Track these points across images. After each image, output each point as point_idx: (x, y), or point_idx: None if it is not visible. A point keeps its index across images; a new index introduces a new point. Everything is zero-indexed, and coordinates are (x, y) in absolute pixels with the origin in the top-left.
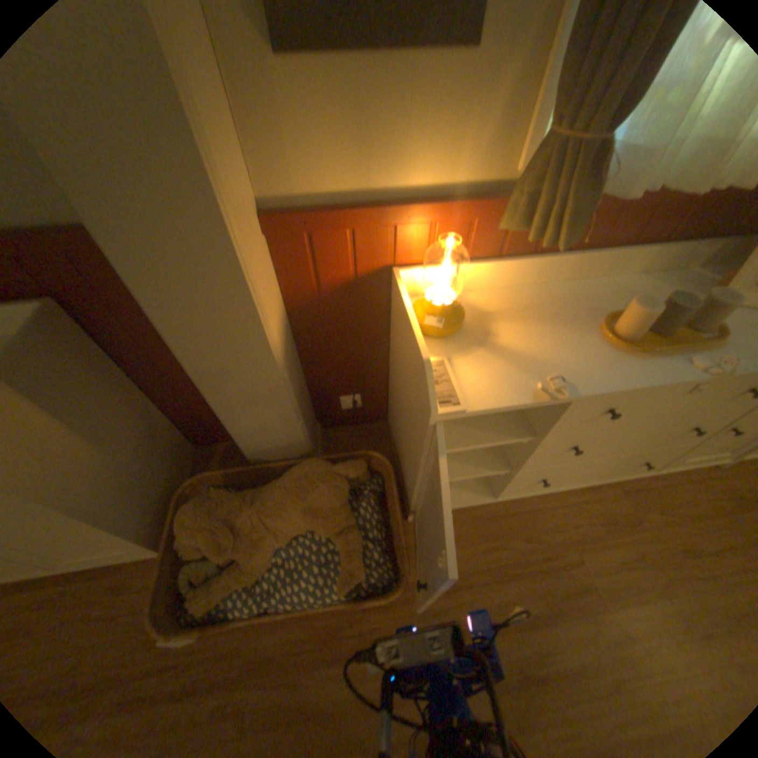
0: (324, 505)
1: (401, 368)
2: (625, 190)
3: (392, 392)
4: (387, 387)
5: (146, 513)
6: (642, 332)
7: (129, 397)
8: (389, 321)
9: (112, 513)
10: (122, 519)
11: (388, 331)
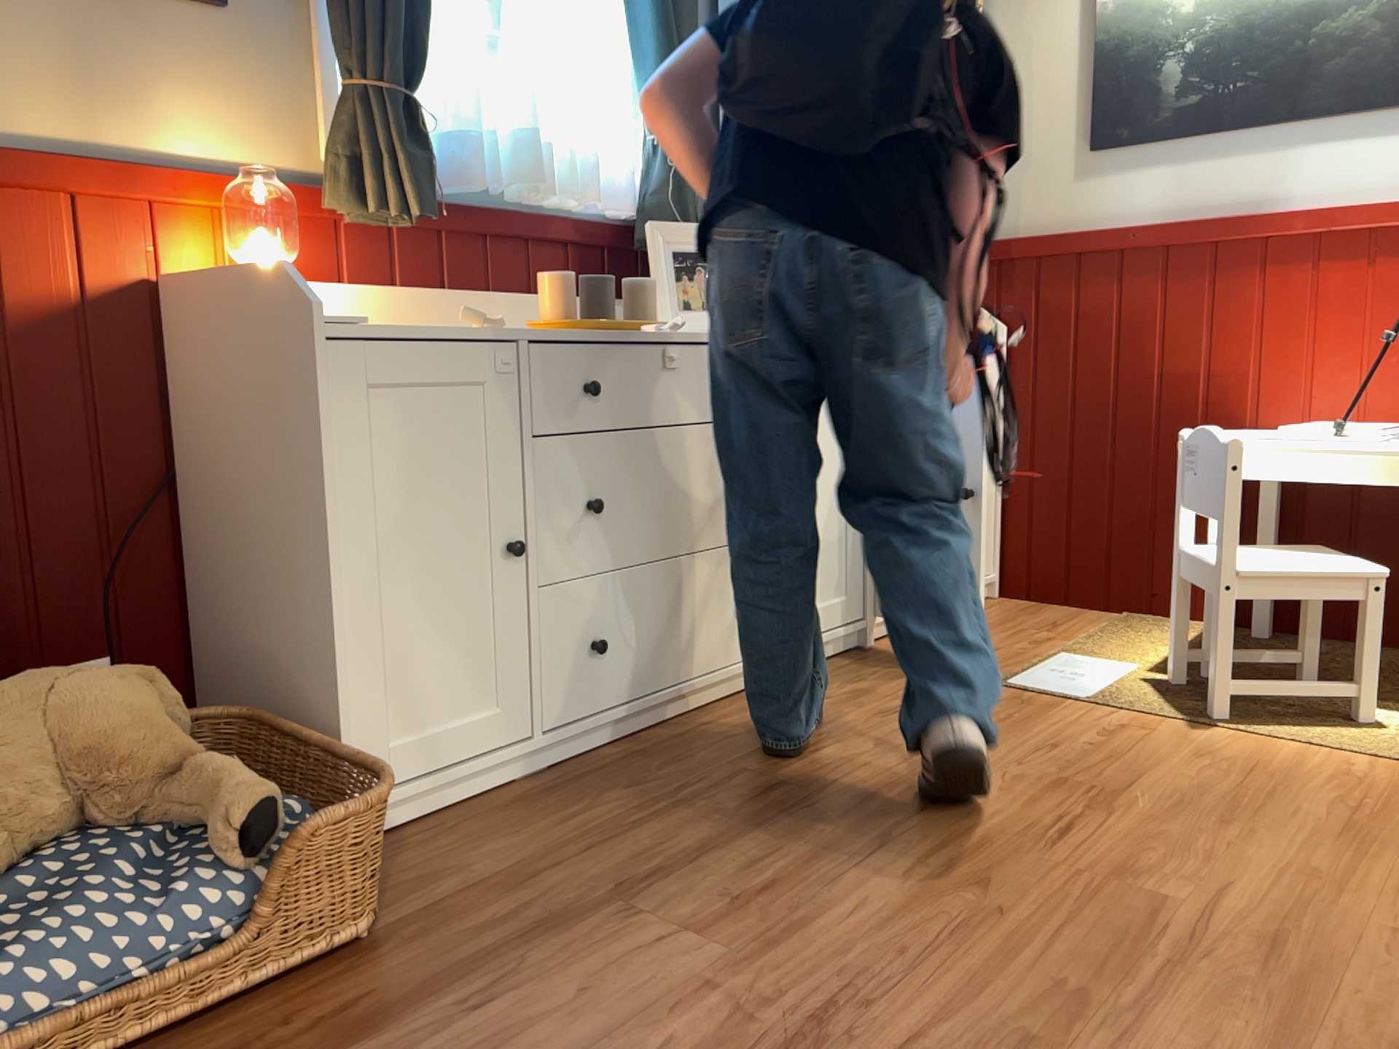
0: (109, 700)
1: (221, 443)
2: (464, 179)
3: (205, 595)
4: (184, 620)
5: None
6: (571, 313)
7: None
8: (165, 413)
9: None
10: None
11: (166, 440)
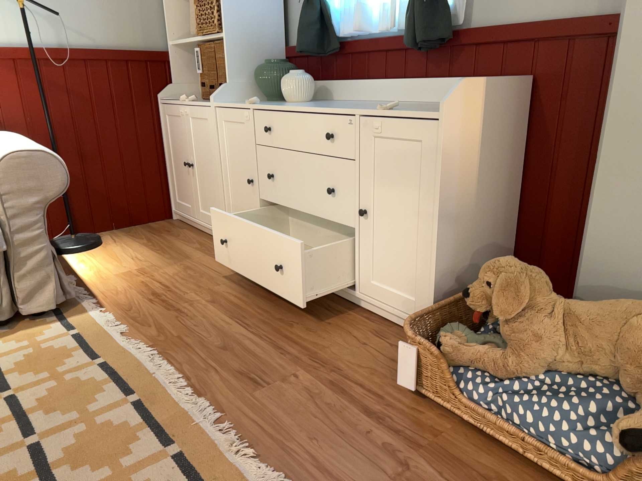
0: None
1: None
2: None
3: None
4: None
5: (453, 275)
6: None
7: (510, 187)
8: None
9: (447, 234)
10: (446, 250)
11: None
